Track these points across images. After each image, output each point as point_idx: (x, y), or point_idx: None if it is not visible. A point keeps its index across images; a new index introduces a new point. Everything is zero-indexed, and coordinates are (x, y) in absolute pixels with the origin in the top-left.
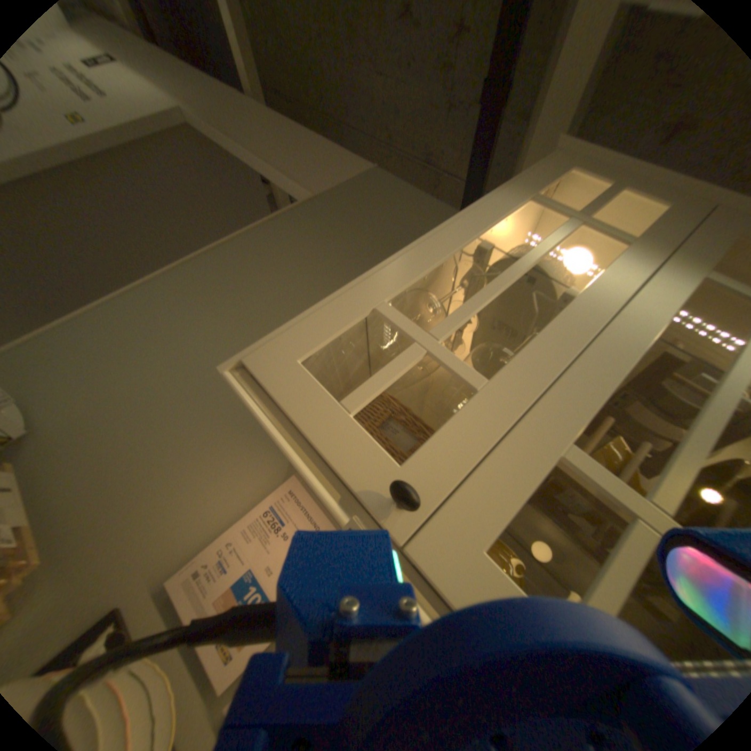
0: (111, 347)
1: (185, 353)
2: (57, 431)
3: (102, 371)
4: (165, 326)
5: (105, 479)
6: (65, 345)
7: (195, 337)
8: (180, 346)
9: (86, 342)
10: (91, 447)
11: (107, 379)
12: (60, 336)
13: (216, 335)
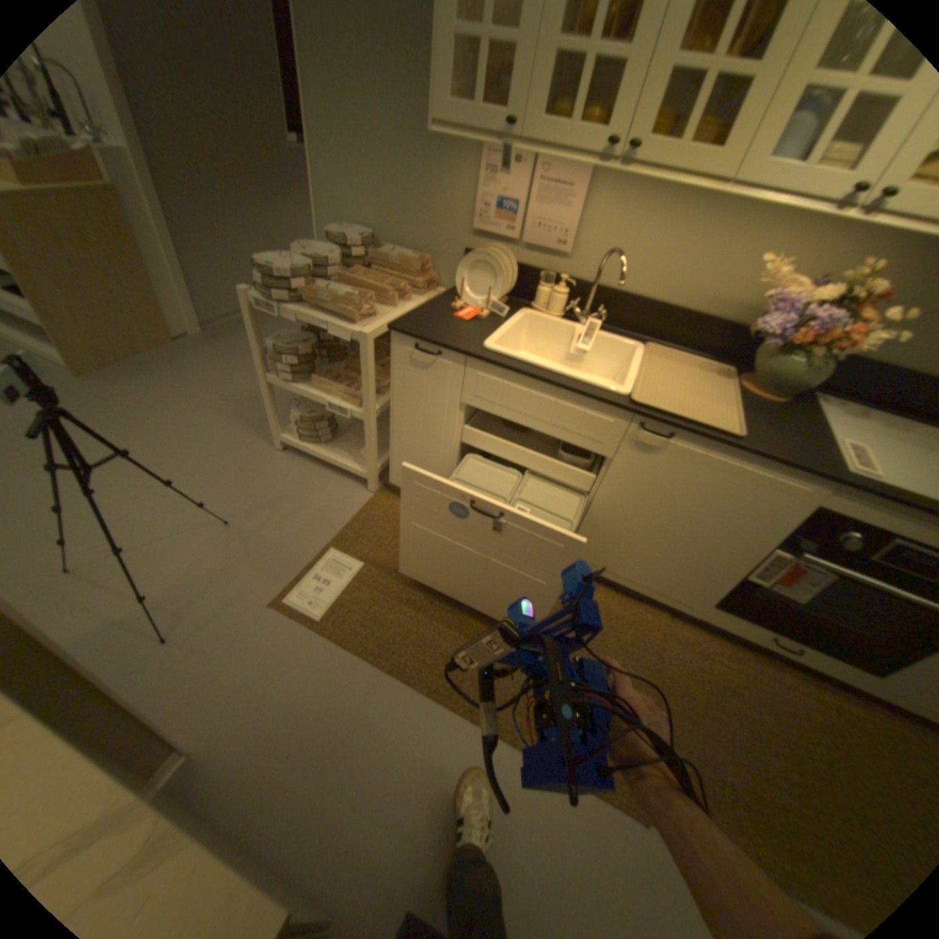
0: (337, 165)
1: (370, 129)
2: (372, 223)
3: (351, 181)
4: (341, 123)
5: (411, 221)
6: (321, 186)
7: (362, 112)
8: (362, 127)
9: (326, 175)
10: (391, 216)
11: (358, 183)
12: (313, 184)
13: (369, 97)
